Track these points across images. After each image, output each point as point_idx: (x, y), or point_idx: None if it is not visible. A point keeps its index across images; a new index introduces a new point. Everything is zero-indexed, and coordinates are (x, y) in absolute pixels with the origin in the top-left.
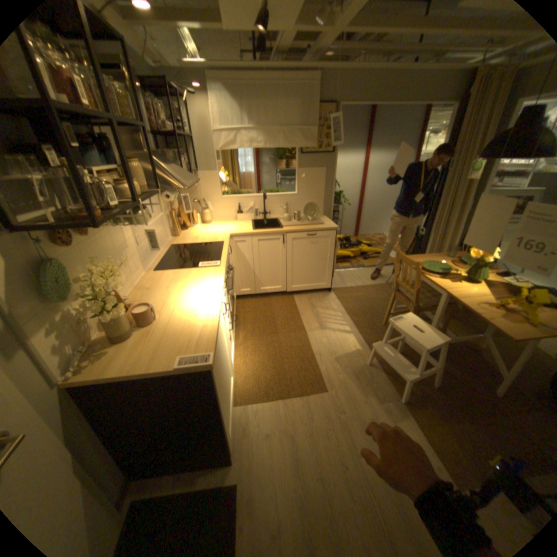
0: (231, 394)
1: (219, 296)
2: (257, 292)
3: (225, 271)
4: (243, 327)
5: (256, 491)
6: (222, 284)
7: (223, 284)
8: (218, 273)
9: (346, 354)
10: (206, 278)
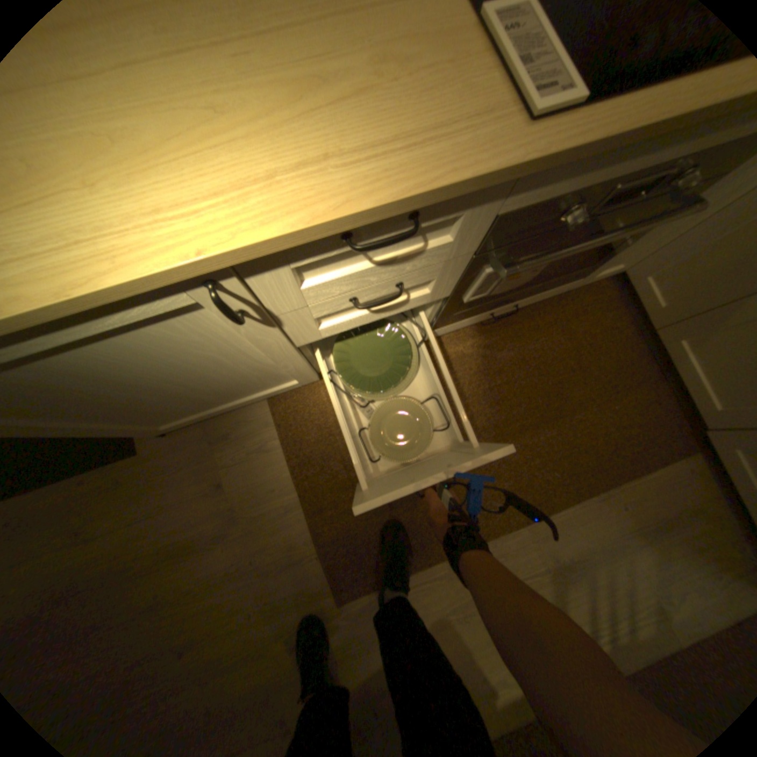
0: (295, 386)
1: (154, 259)
2: (664, 334)
3: (469, 175)
4: (501, 340)
5: (130, 492)
6: (296, 221)
7: (340, 225)
8: (432, 147)
9: (469, 658)
10: (349, 107)
